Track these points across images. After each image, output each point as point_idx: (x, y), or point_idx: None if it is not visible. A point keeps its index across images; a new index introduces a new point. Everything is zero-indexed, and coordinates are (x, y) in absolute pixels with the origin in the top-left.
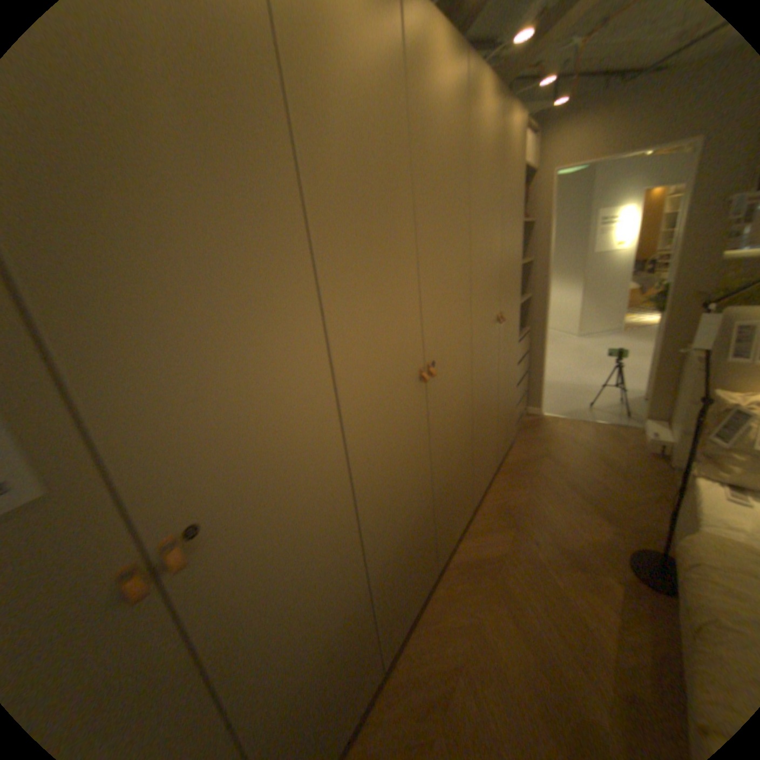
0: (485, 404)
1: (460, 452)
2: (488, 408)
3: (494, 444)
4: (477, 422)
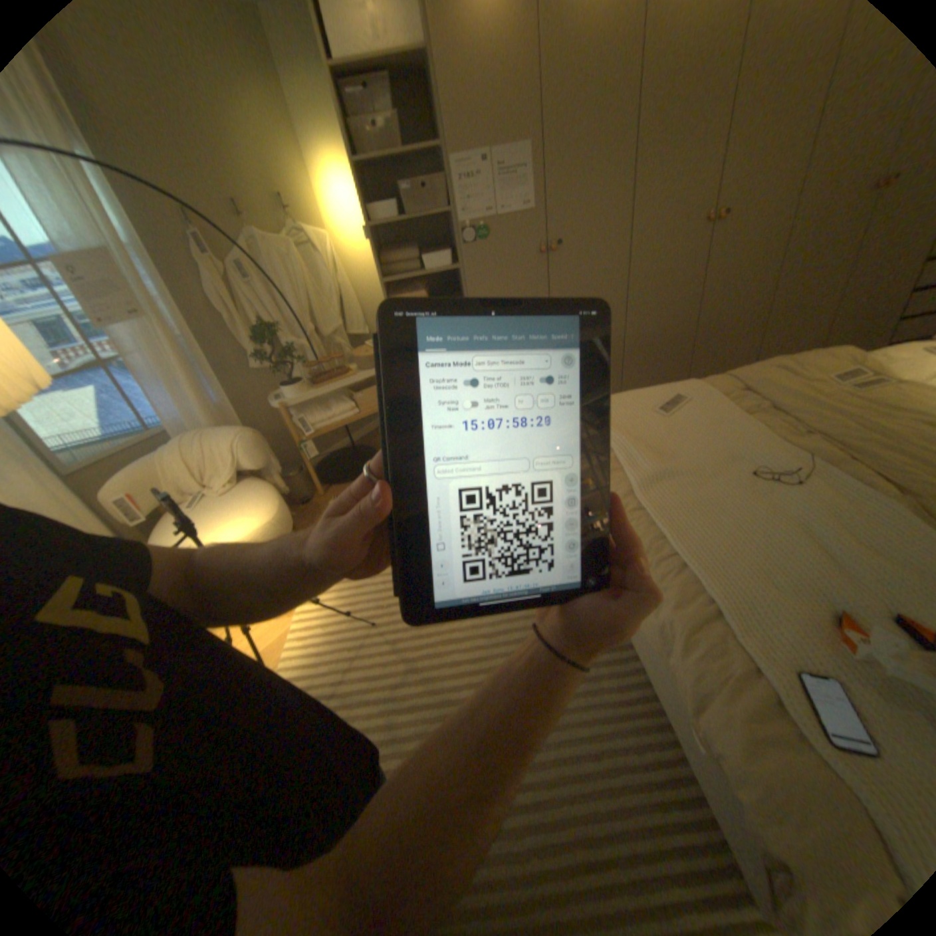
0: (808, 279)
1: (745, 306)
2: (813, 285)
3: (818, 334)
4: (784, 291)
